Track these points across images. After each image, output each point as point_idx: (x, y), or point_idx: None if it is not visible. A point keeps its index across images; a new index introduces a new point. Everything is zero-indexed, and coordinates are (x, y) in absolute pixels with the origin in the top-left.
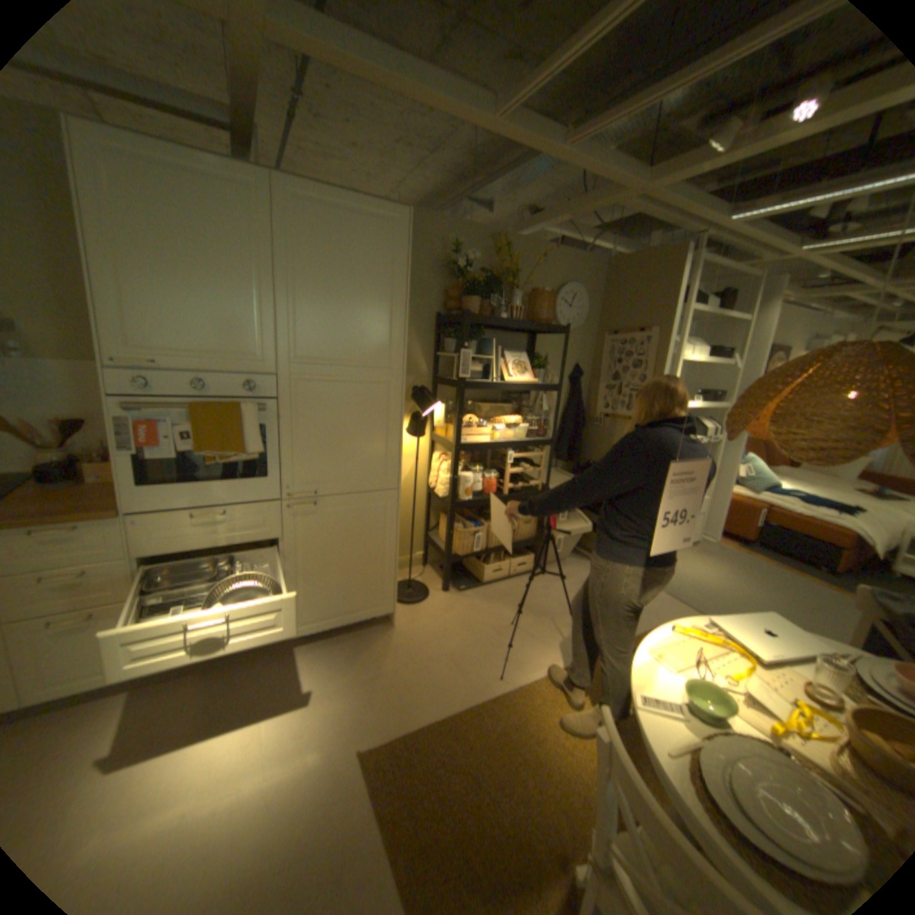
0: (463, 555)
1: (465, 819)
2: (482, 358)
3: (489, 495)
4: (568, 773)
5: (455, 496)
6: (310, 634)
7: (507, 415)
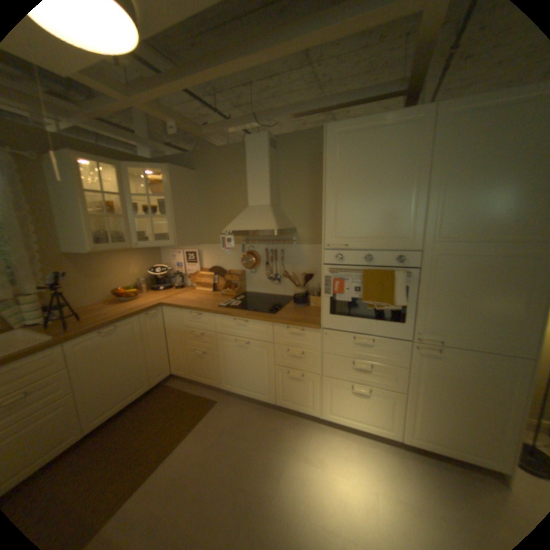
0: None
1: None
2: None
3: None
4: None
5: None
6: (422, 449)
7: None
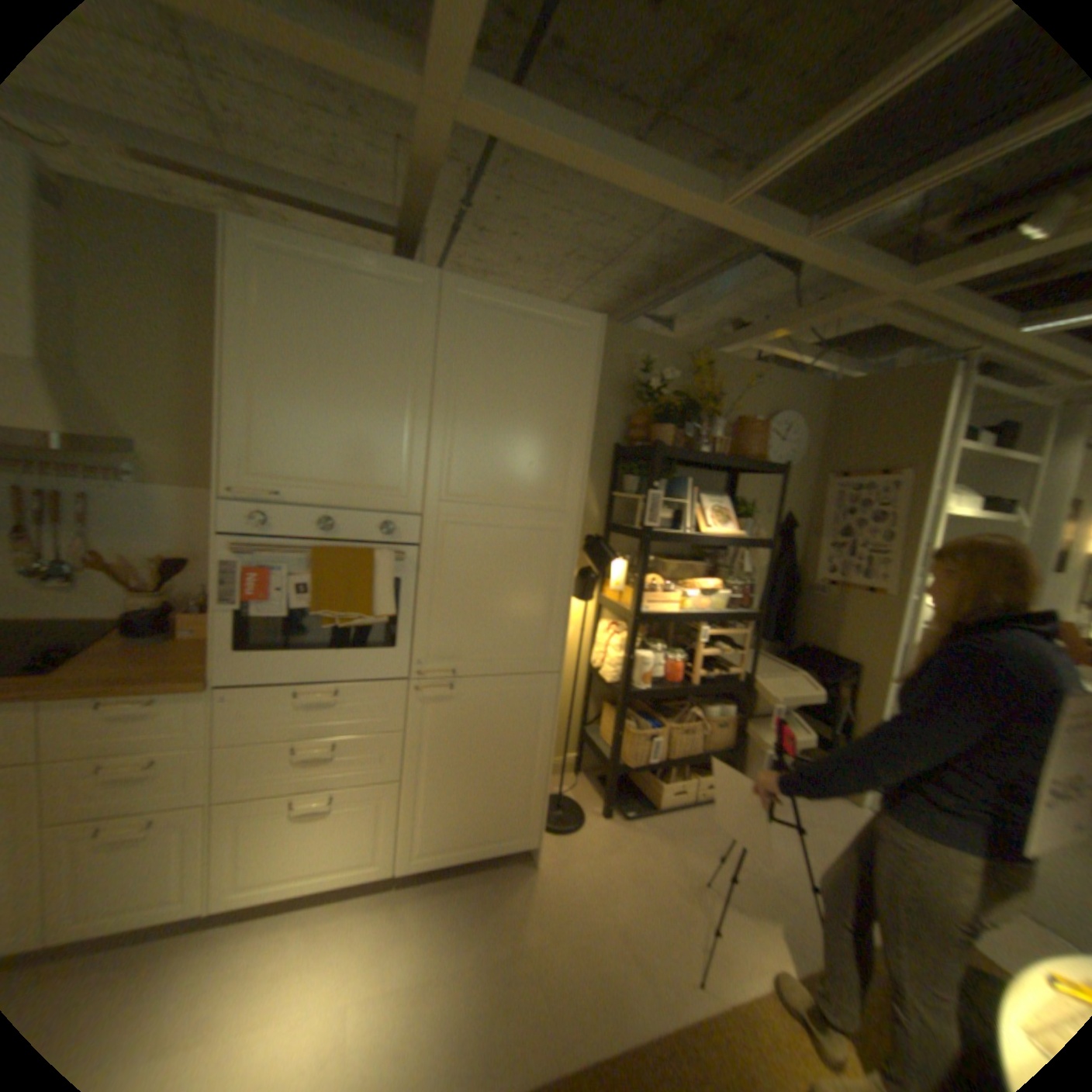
0: (635, 768)
1: None
2: (670, 501)
3: (672, 684)
4: None
5: (628, 684)
6: (423, 871)
7: (698, 576)
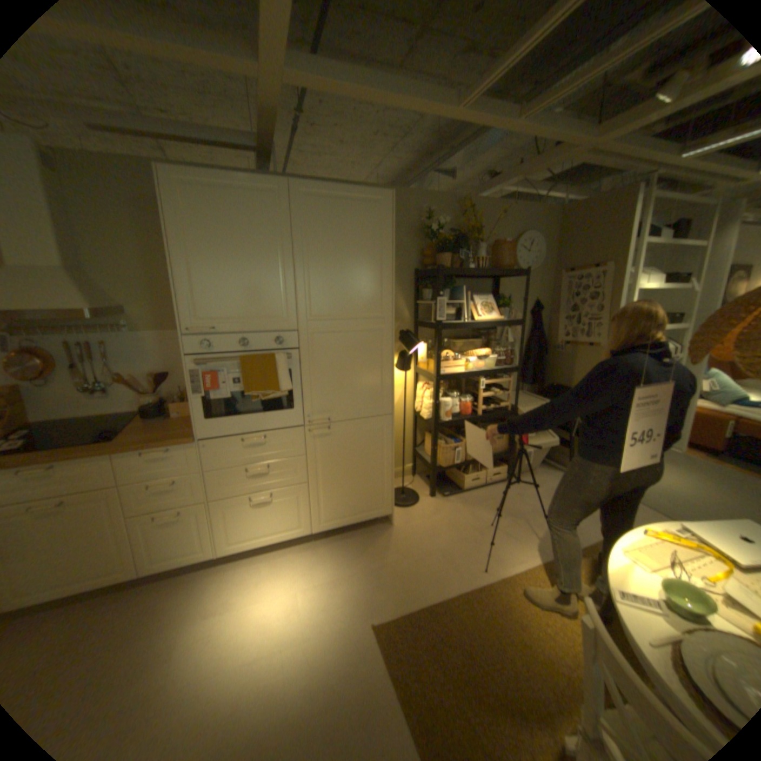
0: (446, 467)
1: (463, 686)
2: (454, 302)
3: (465, 416)
4: (551, 655)
5: (437, 418)
6: (328, 530)
7: (477, 348)
